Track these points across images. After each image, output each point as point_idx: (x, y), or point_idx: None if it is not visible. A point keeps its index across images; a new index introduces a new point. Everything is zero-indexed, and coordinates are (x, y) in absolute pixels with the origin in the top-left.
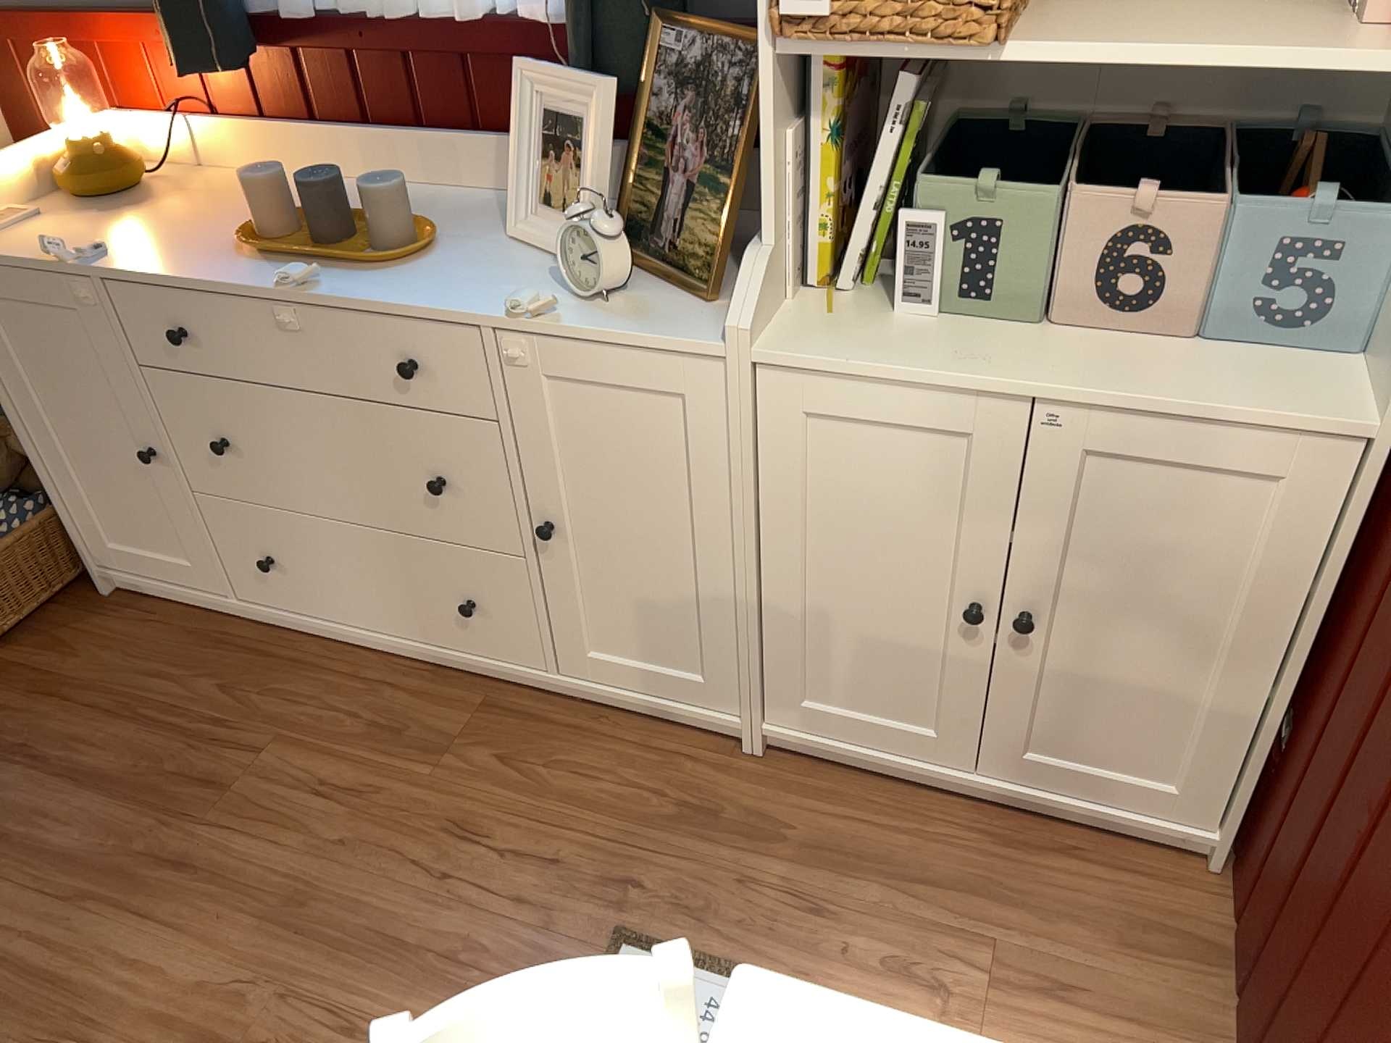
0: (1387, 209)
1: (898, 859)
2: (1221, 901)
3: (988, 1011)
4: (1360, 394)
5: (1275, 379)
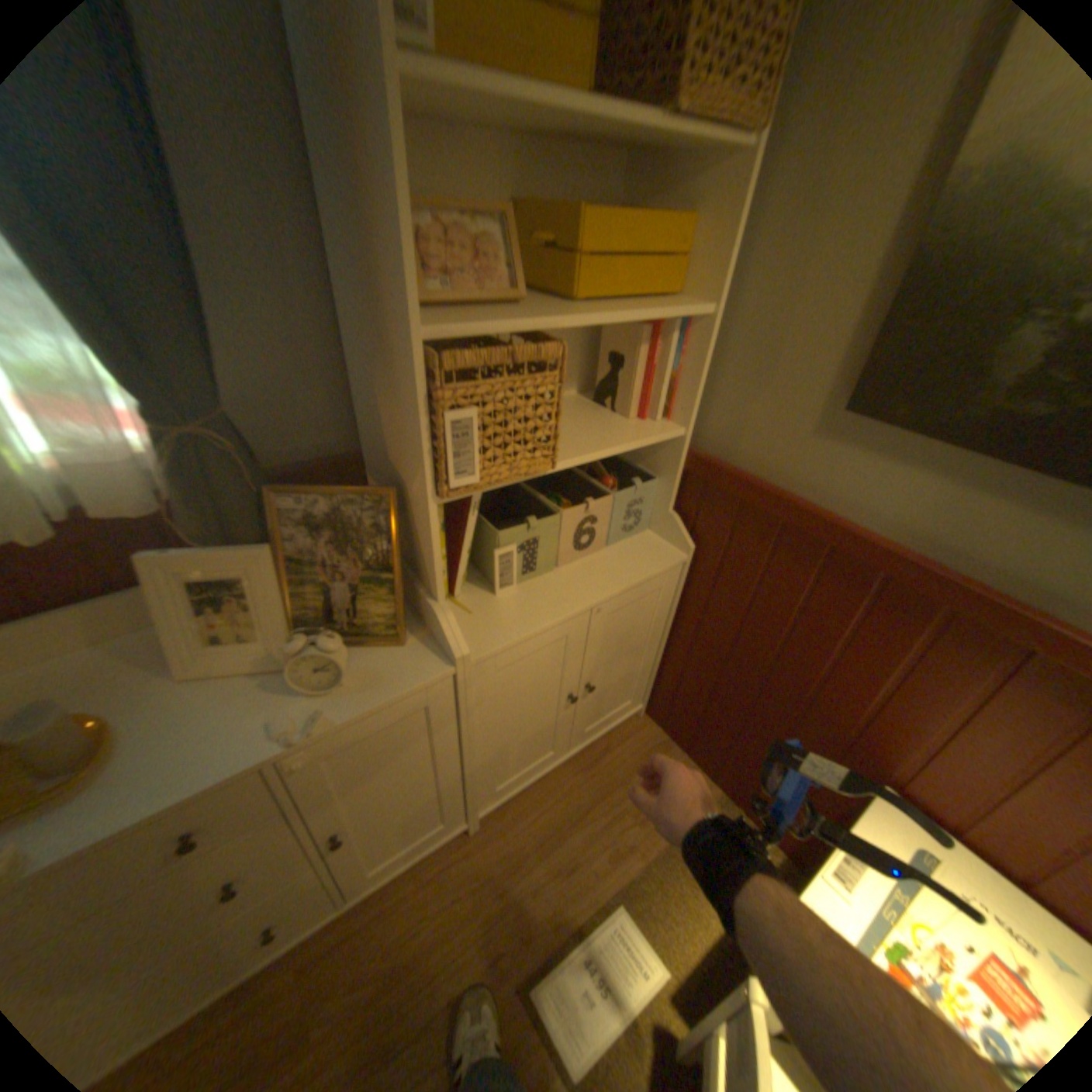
0: (651, 475)
1: (573, 816)
2: (657, 726)
3: (655, 841)
4: (674, 543)
5: (644, 548)
